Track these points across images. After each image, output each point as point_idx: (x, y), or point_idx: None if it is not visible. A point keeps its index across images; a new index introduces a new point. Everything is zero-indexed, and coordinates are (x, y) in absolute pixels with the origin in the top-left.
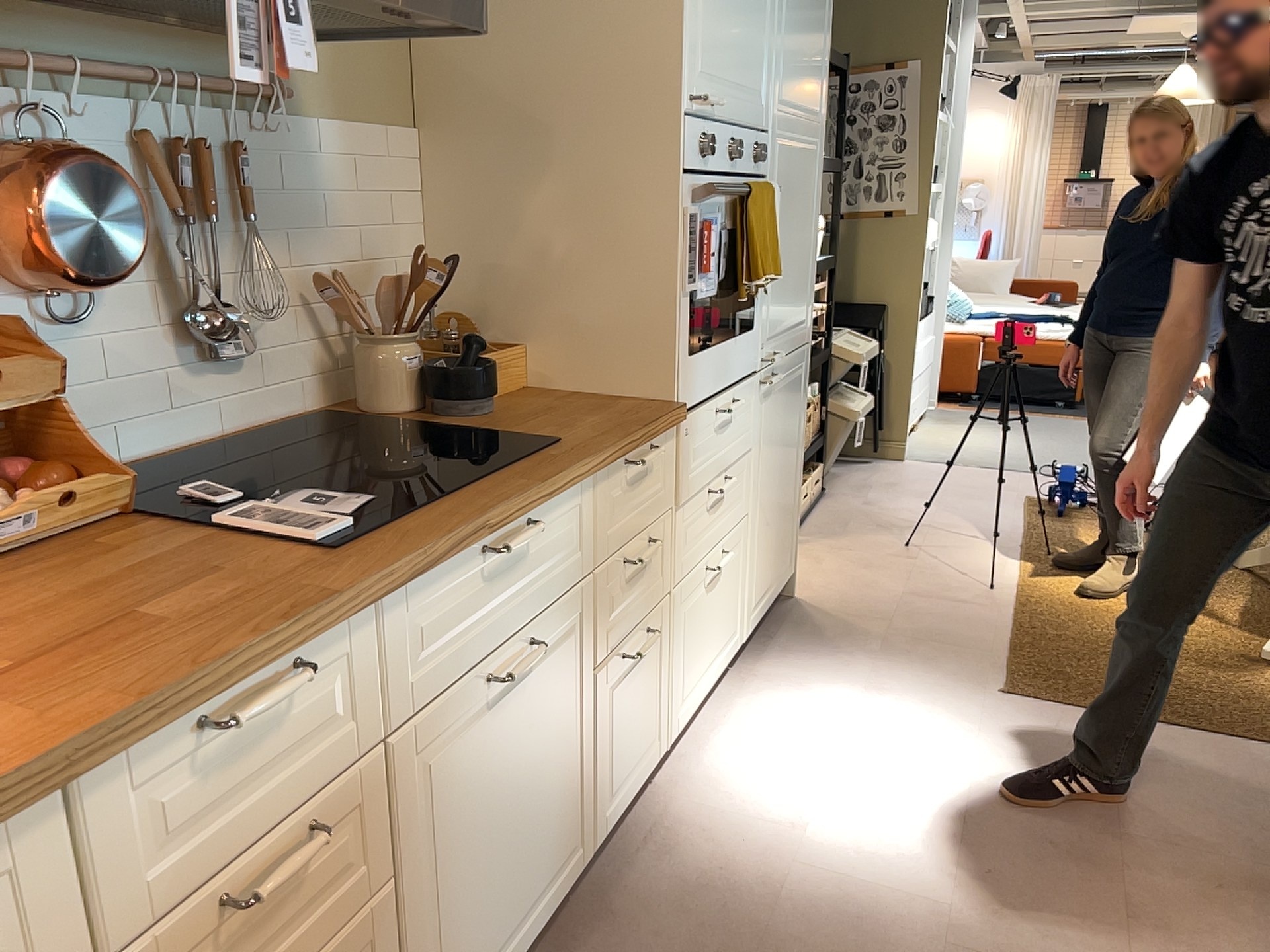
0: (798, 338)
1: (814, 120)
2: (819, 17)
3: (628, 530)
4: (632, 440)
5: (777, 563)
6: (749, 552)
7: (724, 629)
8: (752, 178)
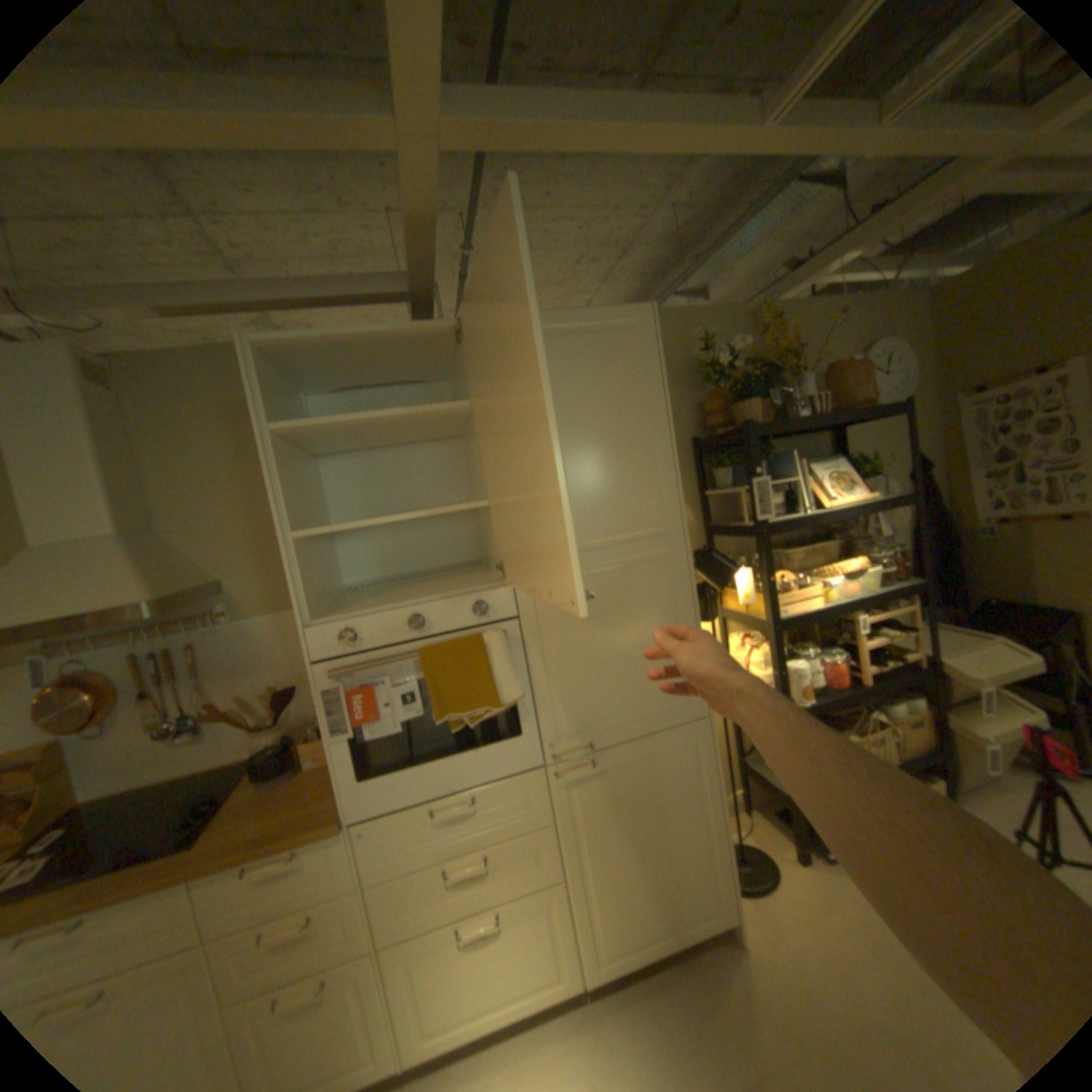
0: (663, 721)
1: (643, 536)
2: (621, 455)
3: (260, 914)
4: (224, 862)
5: (667, 921)
6: (573, 914)
7: (521, 980)
8: (459, 632)
